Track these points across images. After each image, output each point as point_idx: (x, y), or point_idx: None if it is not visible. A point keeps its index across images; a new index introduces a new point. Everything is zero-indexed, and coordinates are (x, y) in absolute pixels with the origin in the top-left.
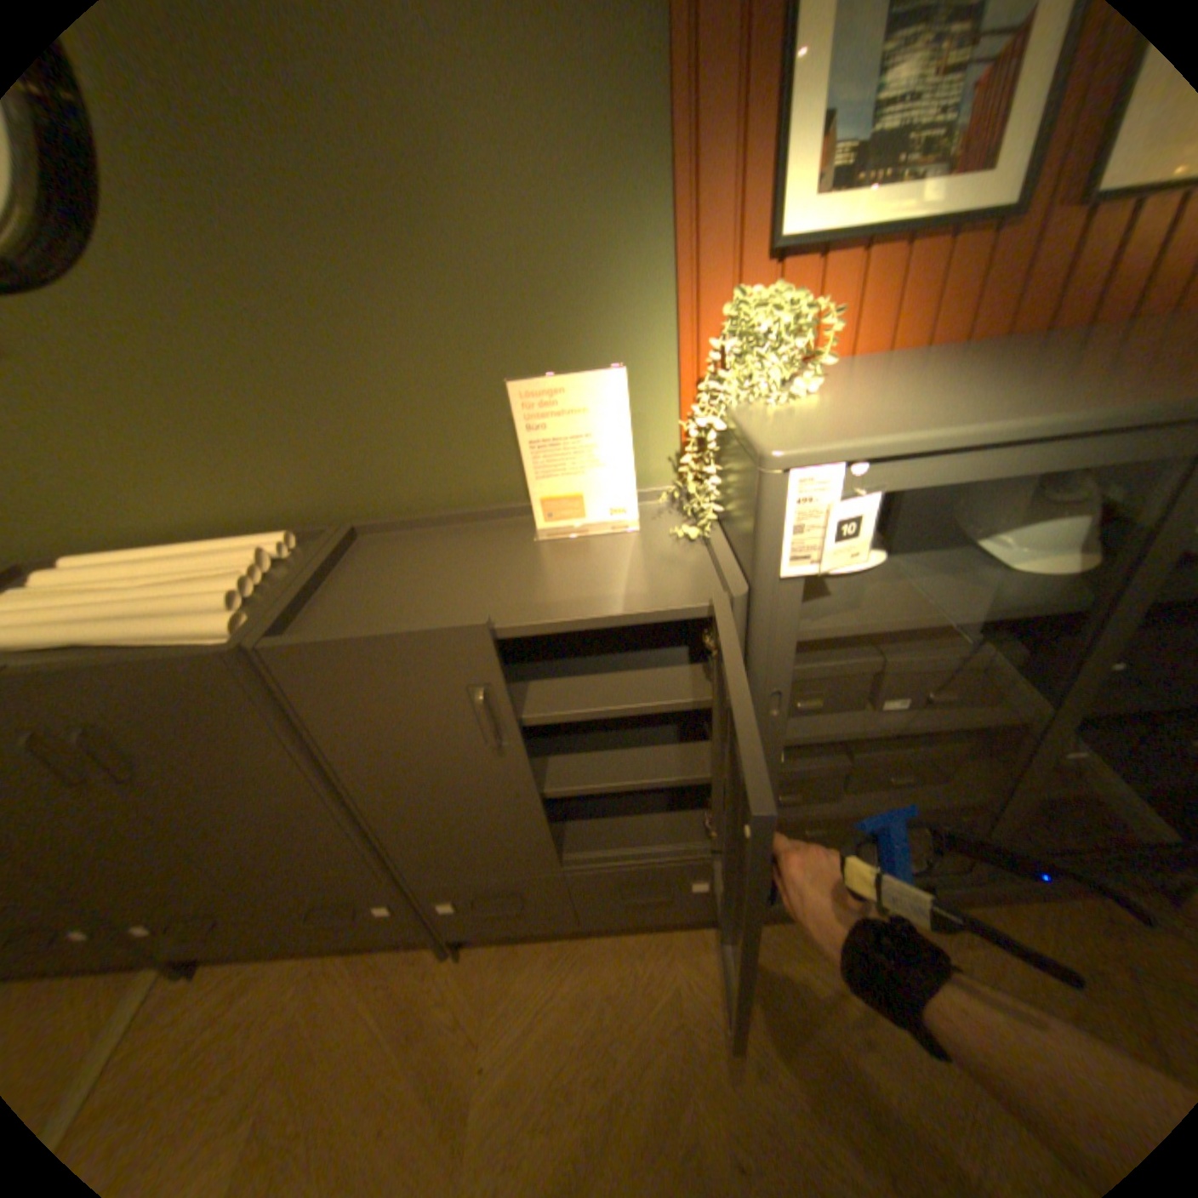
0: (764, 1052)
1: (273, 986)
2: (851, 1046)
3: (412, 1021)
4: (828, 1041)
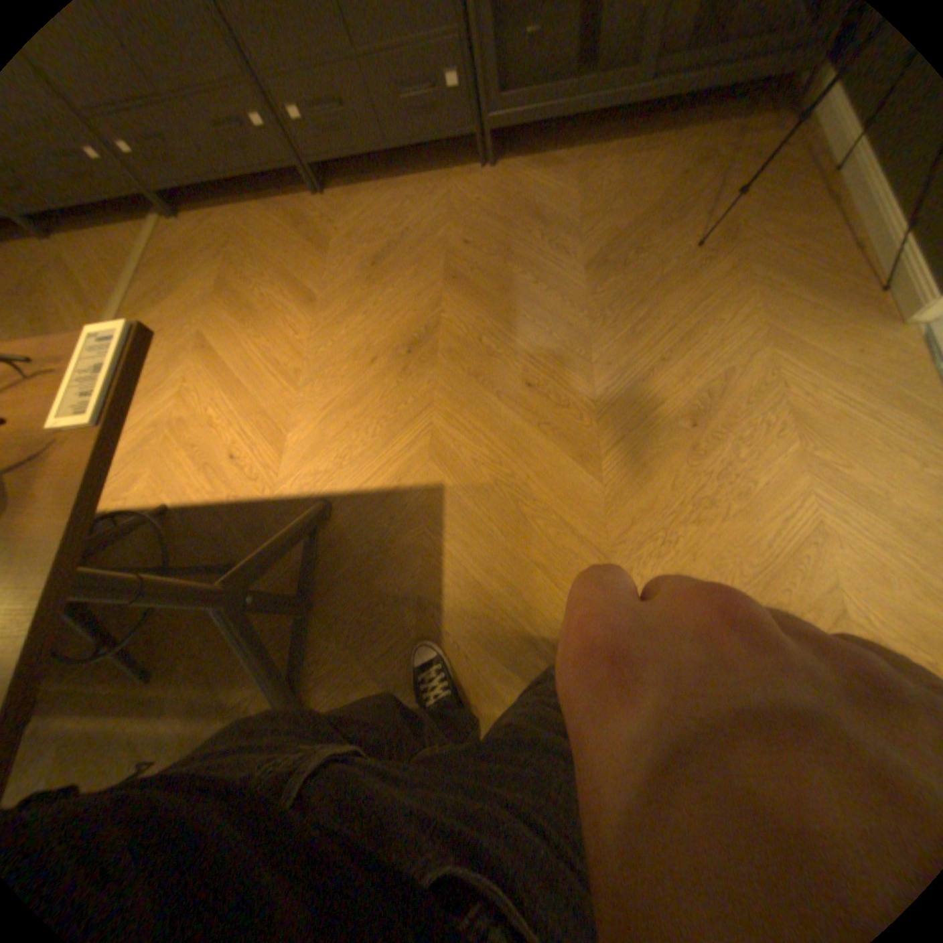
0: (495, 205)
1: (225, 215)
2: (546, 197)
3: (302, 217)
4: (534, 197)
